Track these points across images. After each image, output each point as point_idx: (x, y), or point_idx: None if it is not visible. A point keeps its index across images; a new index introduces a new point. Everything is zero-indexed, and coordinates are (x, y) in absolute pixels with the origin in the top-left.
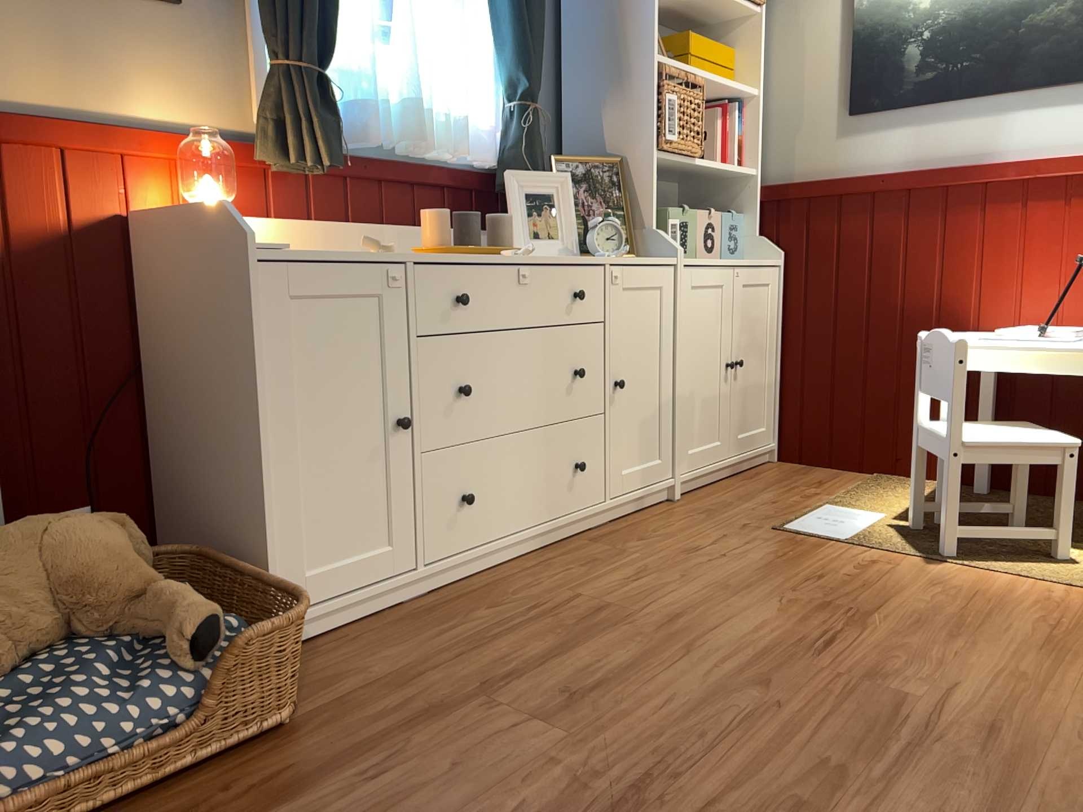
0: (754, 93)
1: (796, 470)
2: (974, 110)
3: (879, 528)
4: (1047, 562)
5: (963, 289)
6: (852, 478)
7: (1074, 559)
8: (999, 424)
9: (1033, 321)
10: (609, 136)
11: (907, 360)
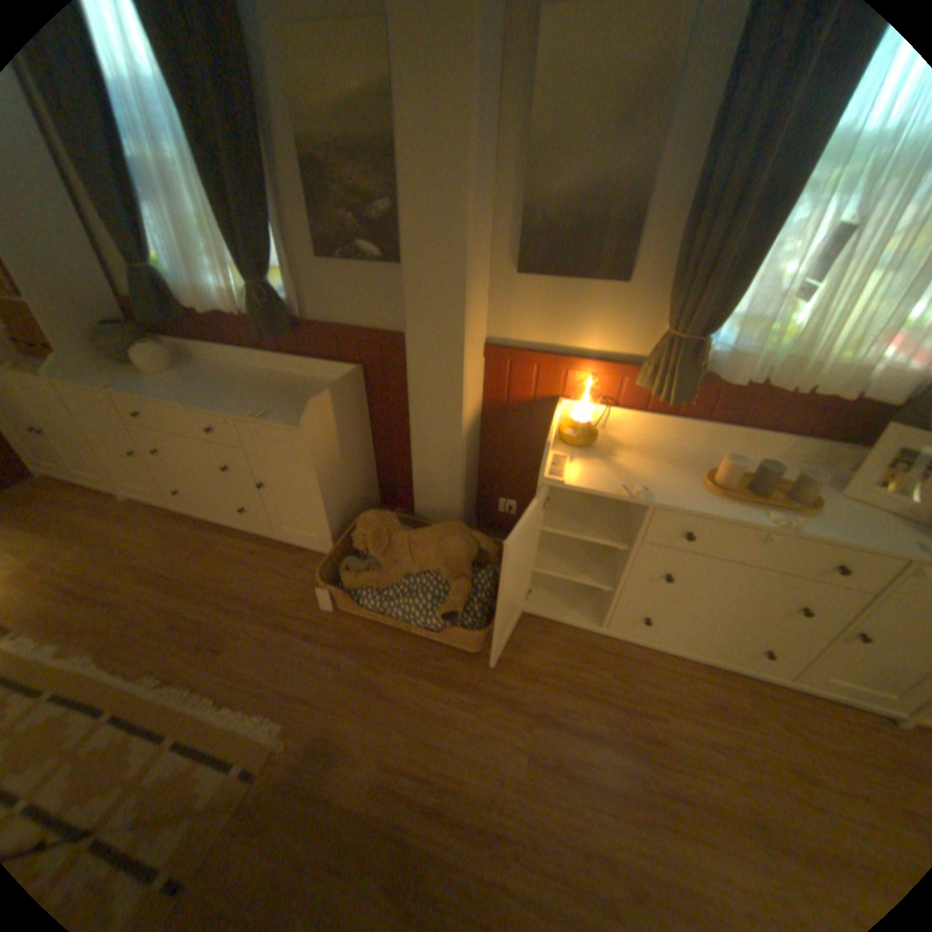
0: None
1: None
2: None
3: None
4: None
5: None
6: None
7: None
8: None
9: None
10: None
11: None
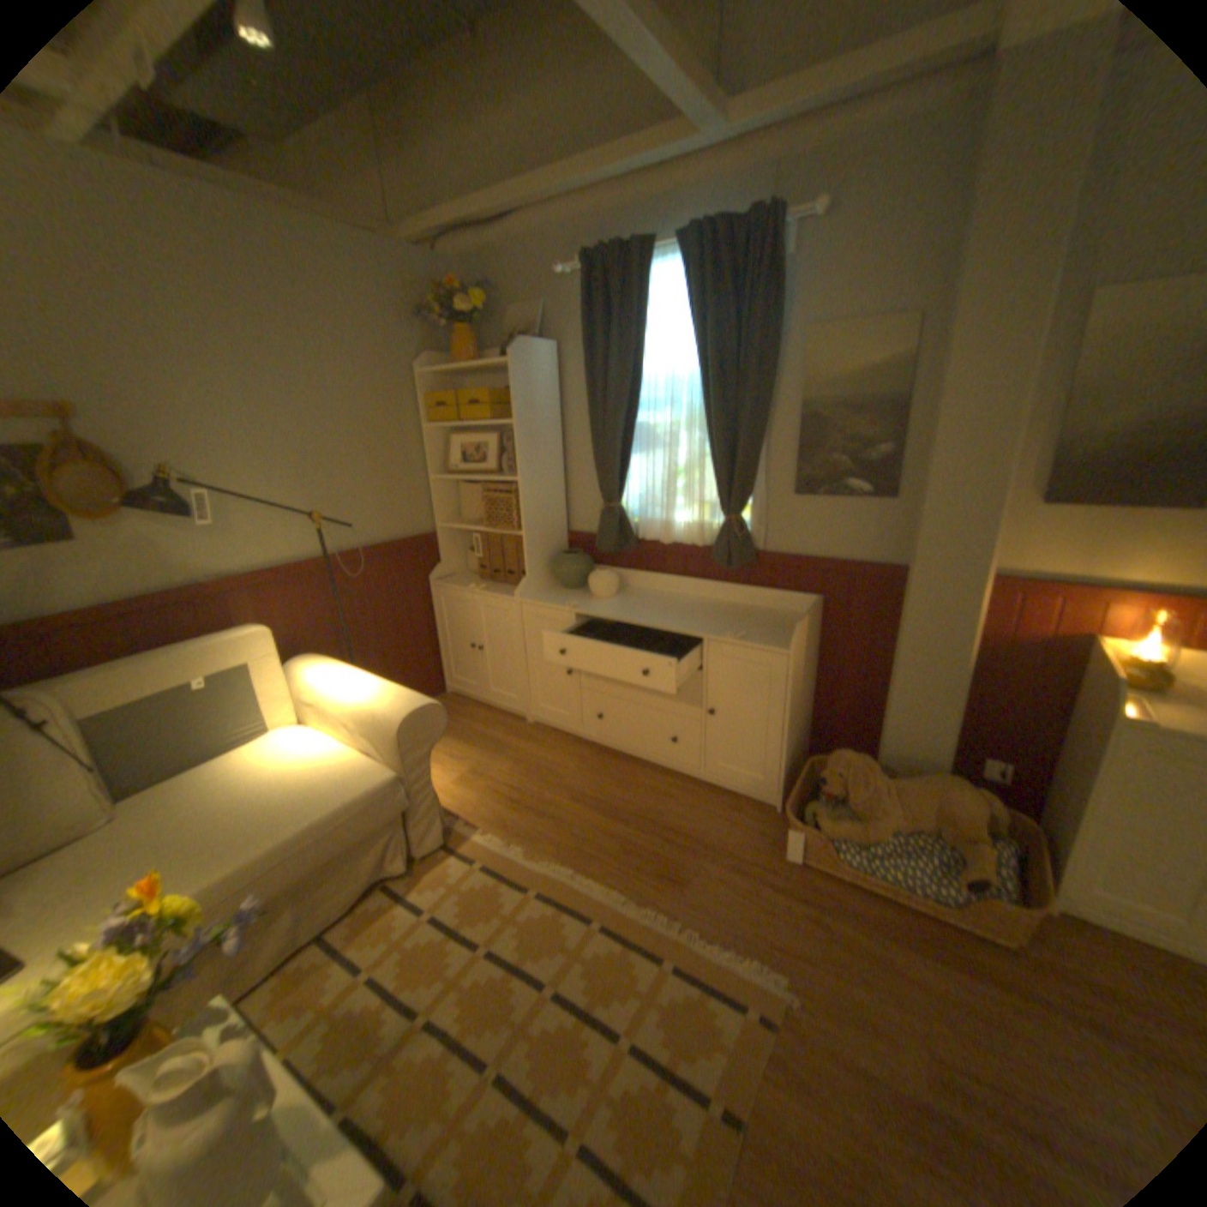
0: None
1: None
2: None
3: None
4: None
5: None
6: None
7: None
8: None
9: None
10: None
11: None
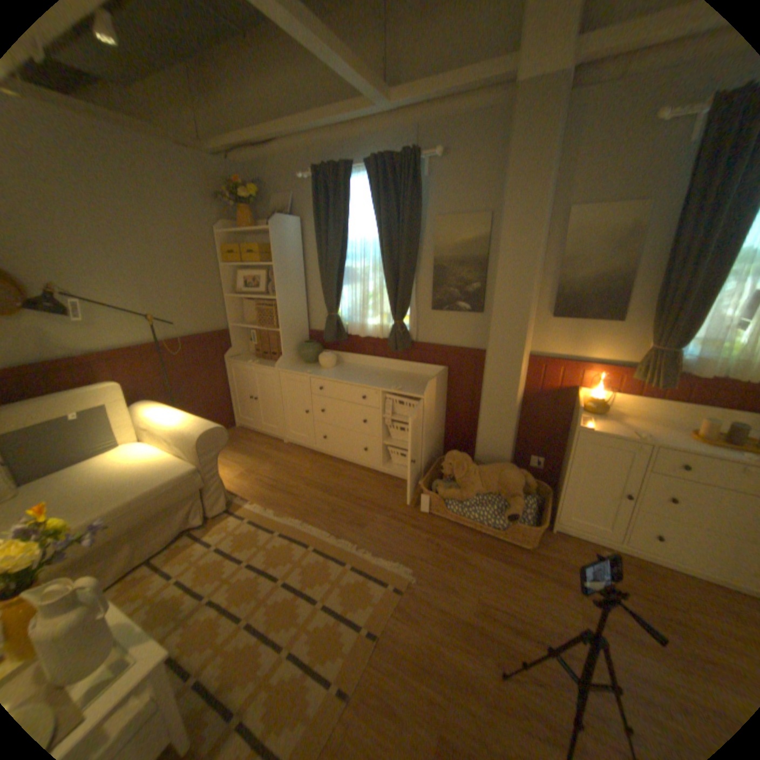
0: None
1: None
2: None
3: None
4: None
5: None
6: None
7: None
8: None
9: None
10: None
11: None
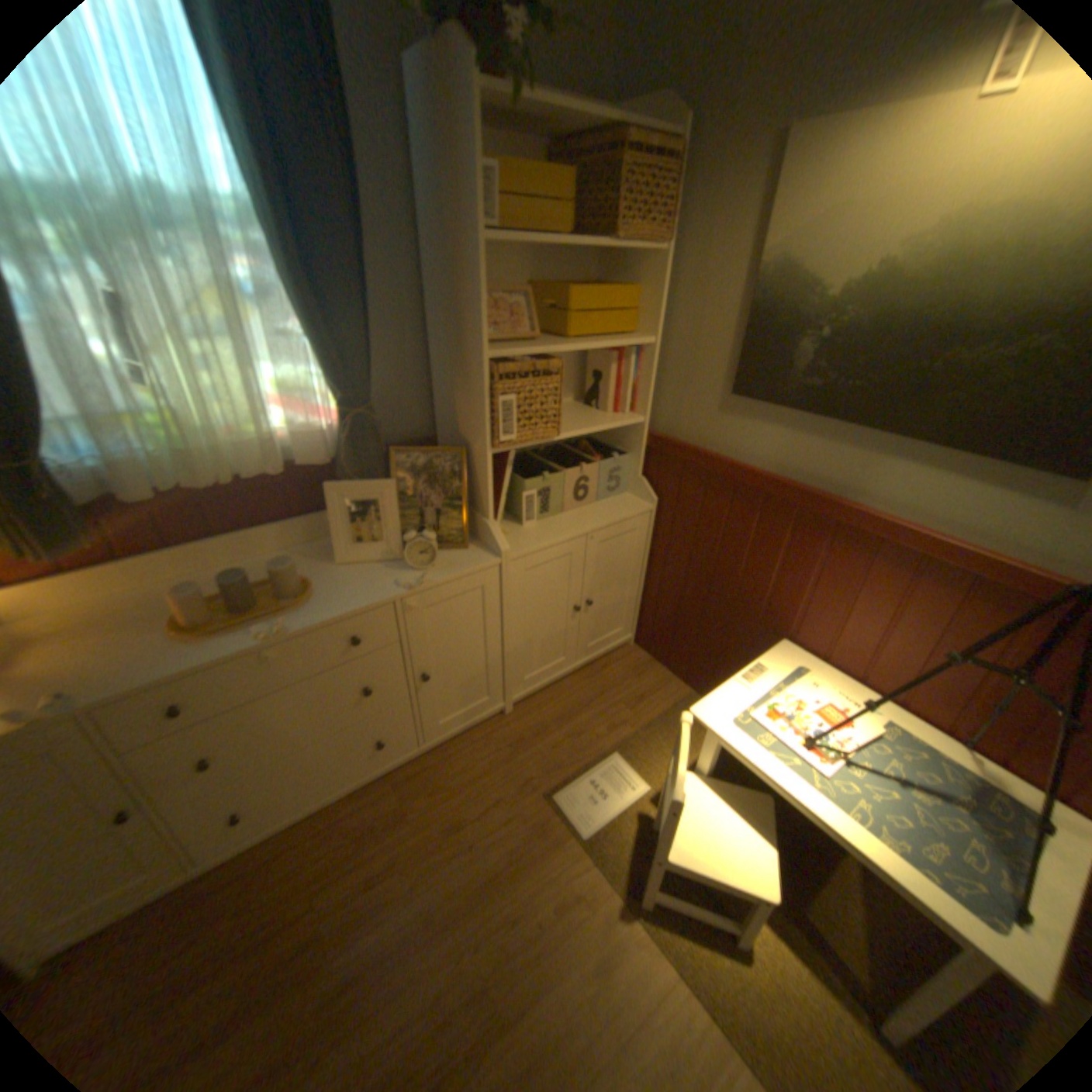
0: (650, 343)
1: (637, 668)
2: (858, 438)
3: (627, 823)
4: (726, 955)
5: (794, 605)
6: (672, 696)
7: (753, 960)
8: (743, 803)
9: (846, 664)
10: (460, 418)
11: (734, 633)
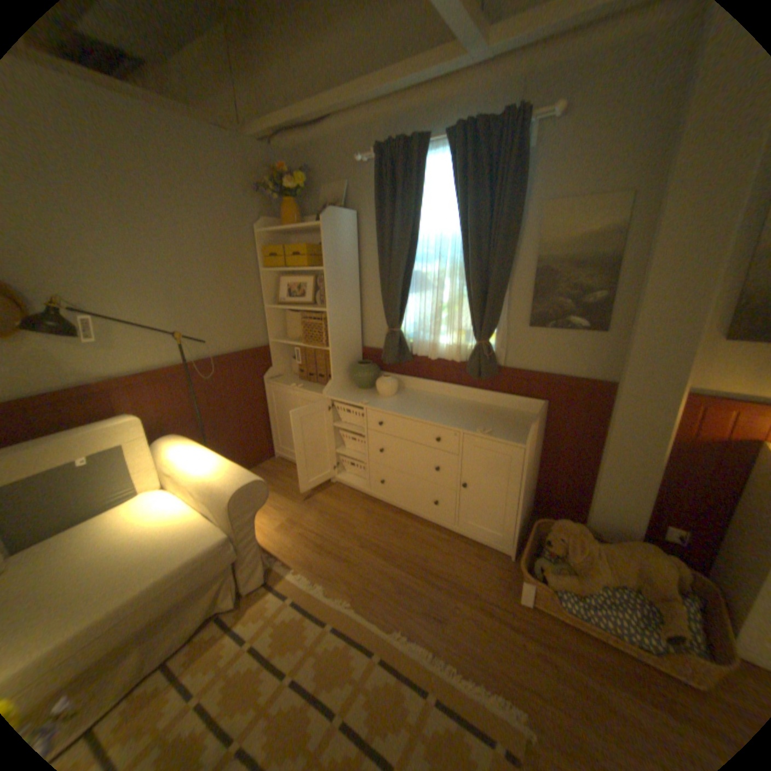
0: None
1: None
2: None
3: None
4: None
5: None
6: None
7: None
8: None
9: None
10: None
11: None
